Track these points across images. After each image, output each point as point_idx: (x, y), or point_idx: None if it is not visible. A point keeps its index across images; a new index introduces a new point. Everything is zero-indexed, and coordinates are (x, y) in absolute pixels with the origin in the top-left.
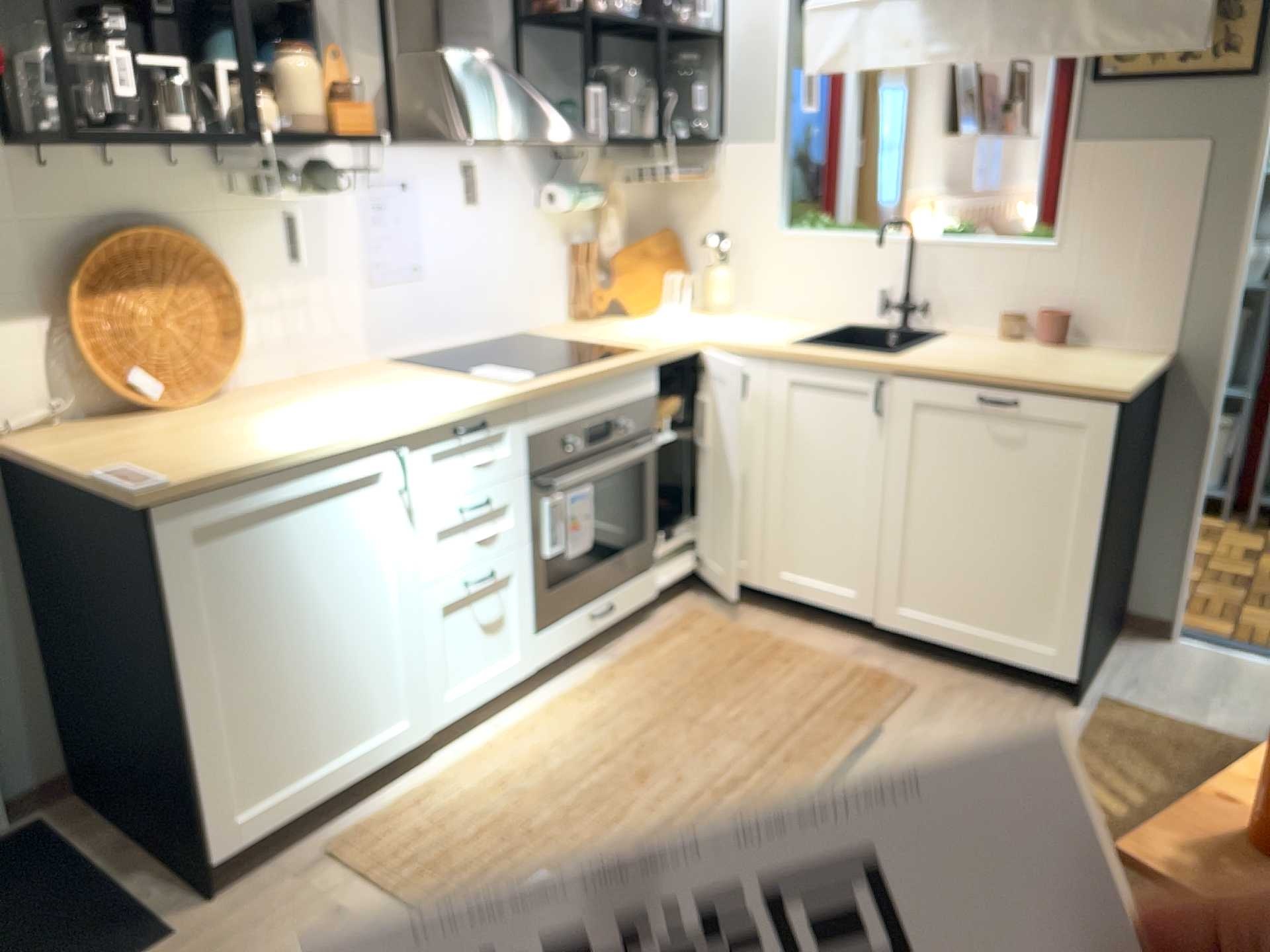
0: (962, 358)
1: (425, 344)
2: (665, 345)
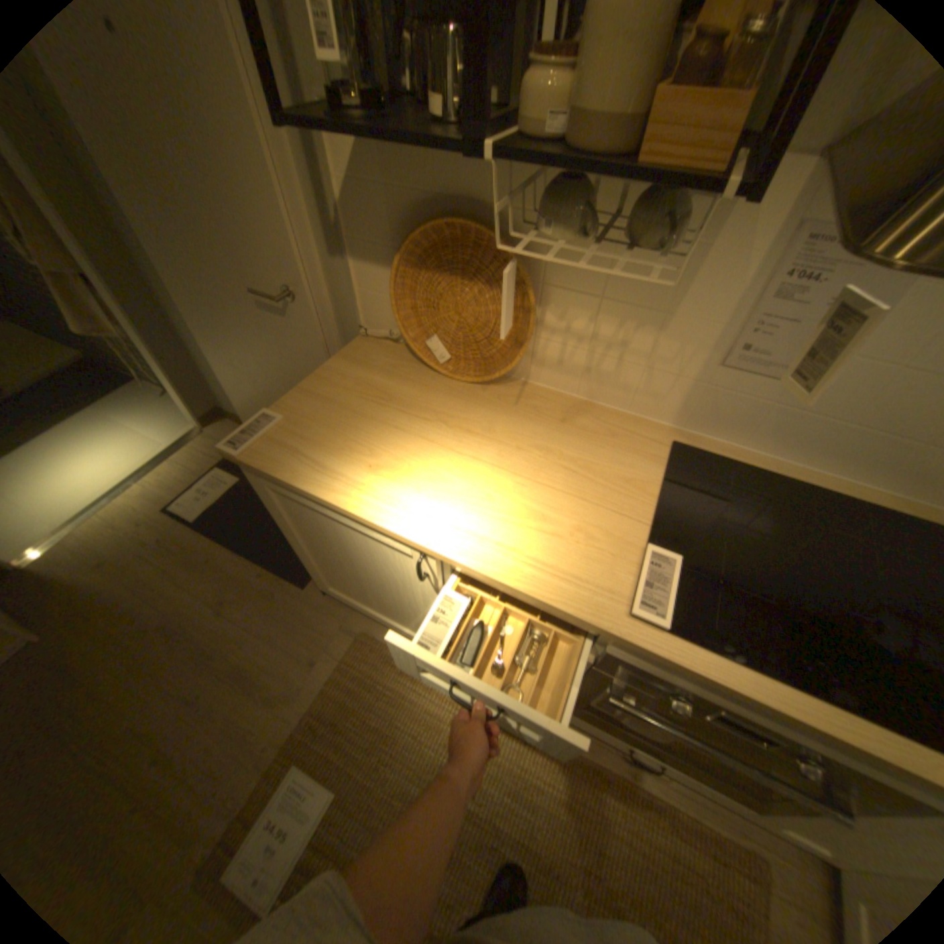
0: None
1: (764, 448)
2: None
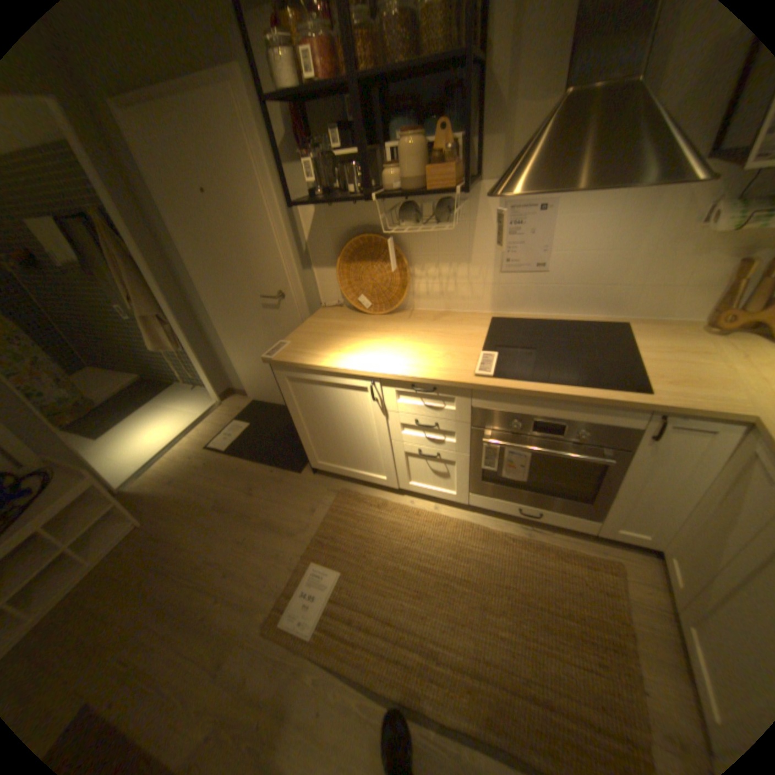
0: None
1: (536, 311)
2: (686, 399)
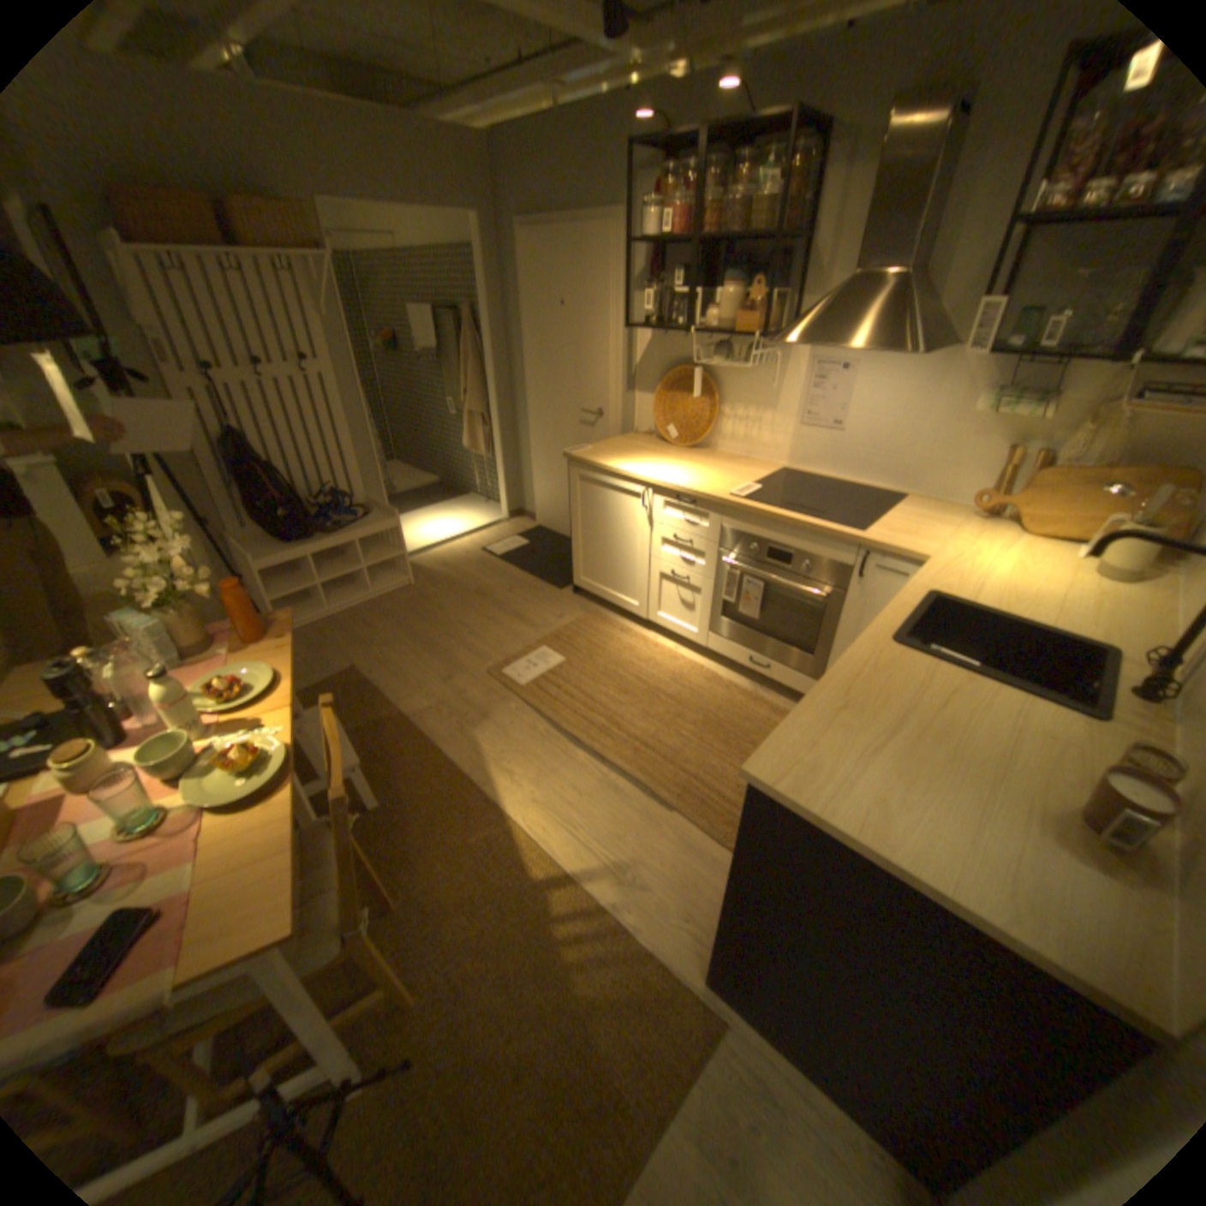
0: (904, 688)
1: (829, 472)
2: (887, 540)
